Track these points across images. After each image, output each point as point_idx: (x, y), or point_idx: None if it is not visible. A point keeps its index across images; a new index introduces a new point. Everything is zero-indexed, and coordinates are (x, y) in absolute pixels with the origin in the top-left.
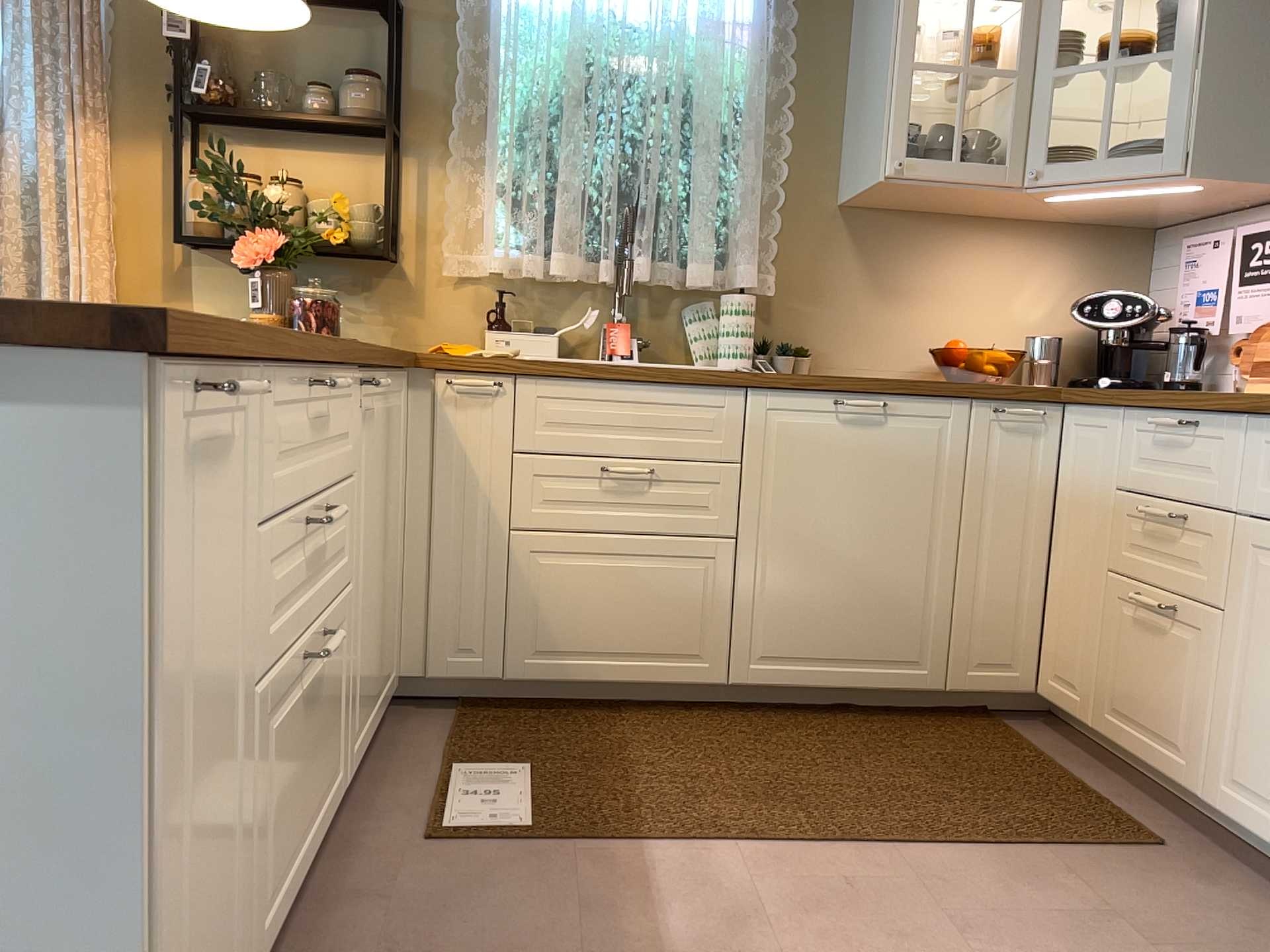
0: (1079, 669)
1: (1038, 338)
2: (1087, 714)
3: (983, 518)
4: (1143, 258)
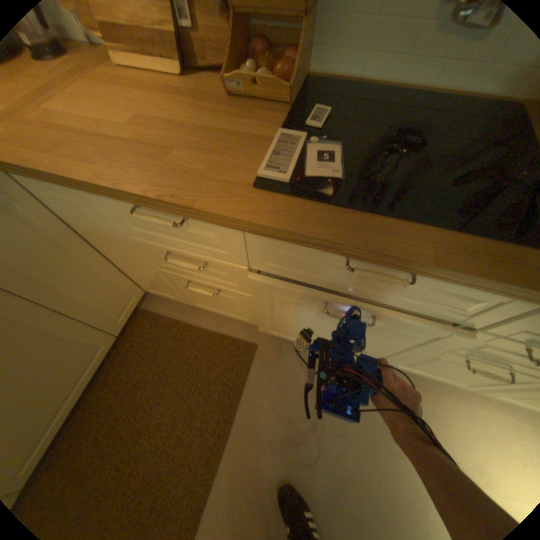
0: (165, 290)
1: None
2: (181, 301)
3: (43, 286)
4: None
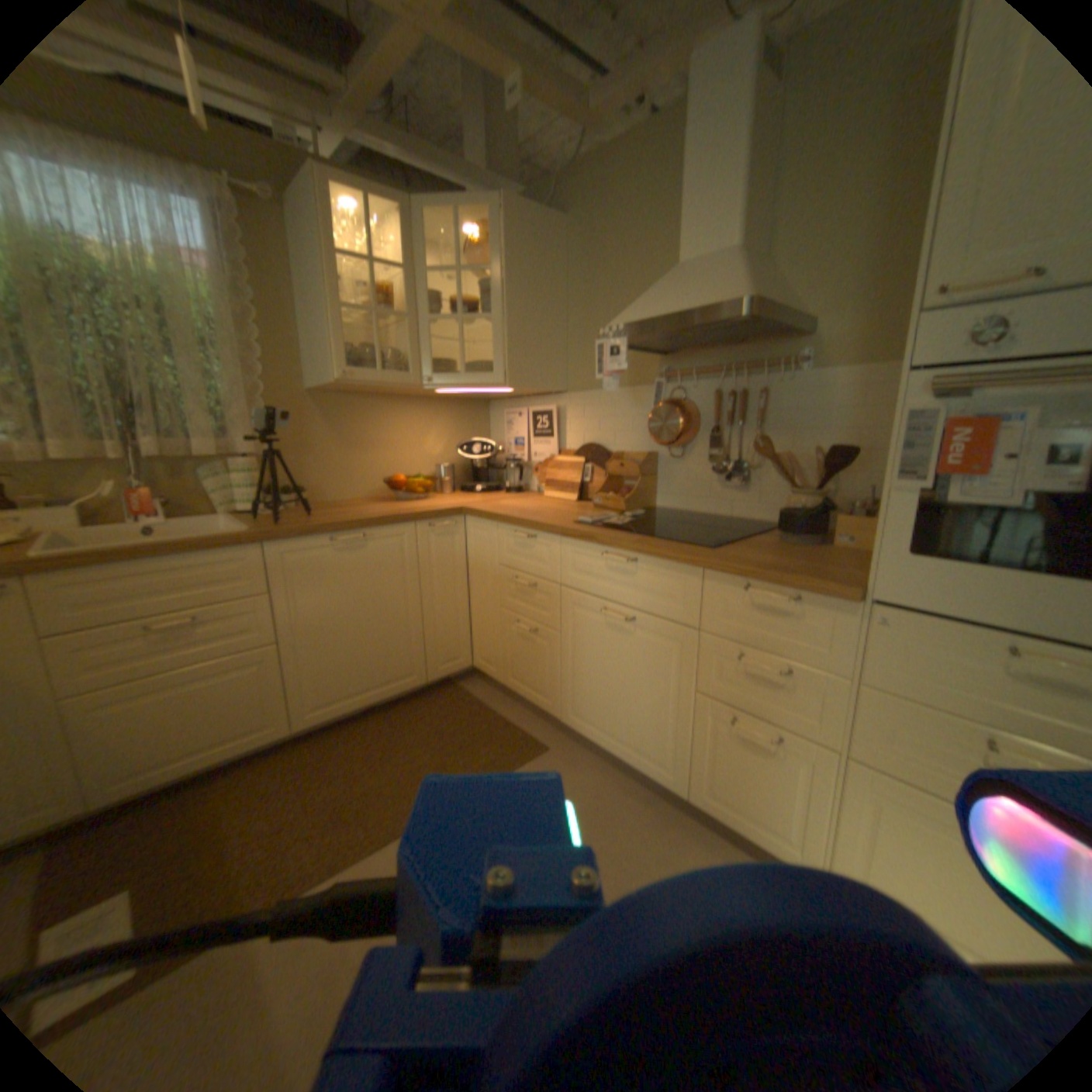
0: (490, 656)
1: (438, 464)
2: (498, 678)
3: (429, 588)
4: (483, 417)
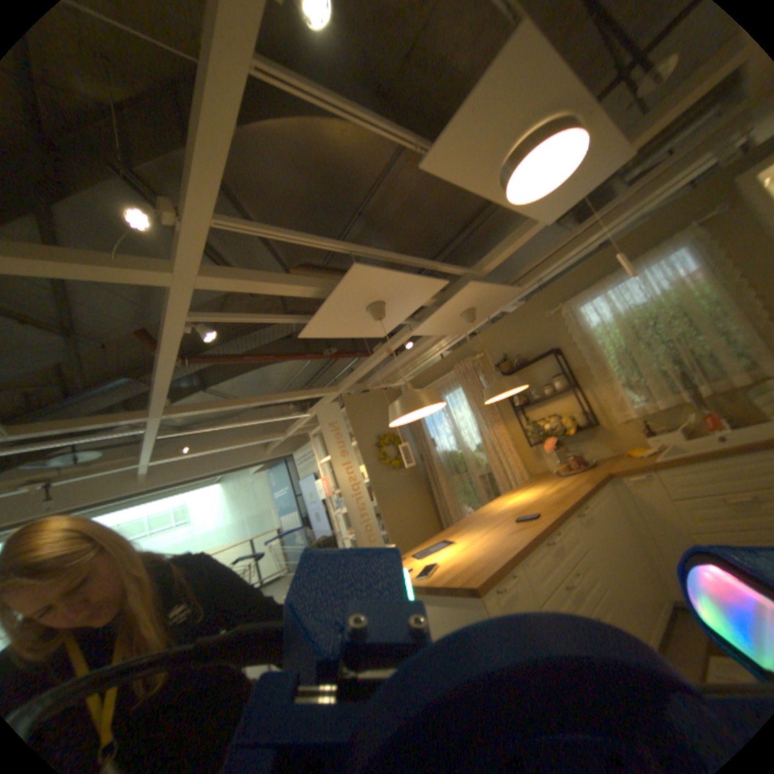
0: None
1: None
2: None
3: None
4: None
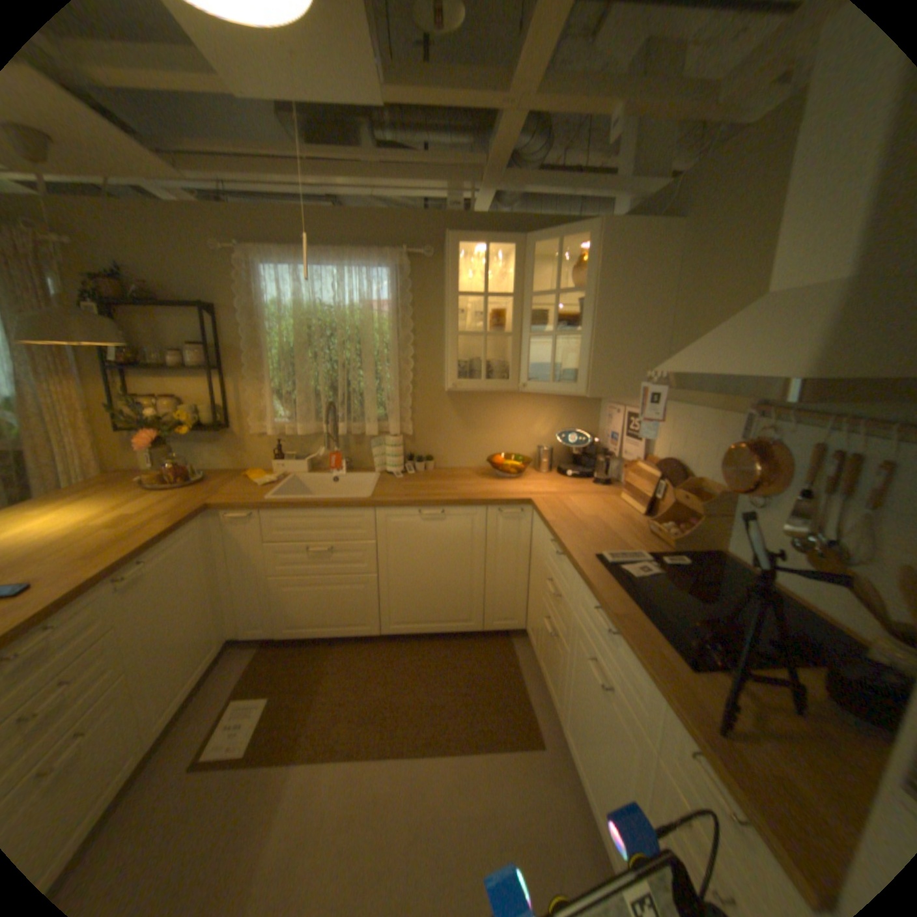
0: (536, 633)
1: (546, 444)
2: (537, 655)
3: (496, 559)
4: (597, 404)
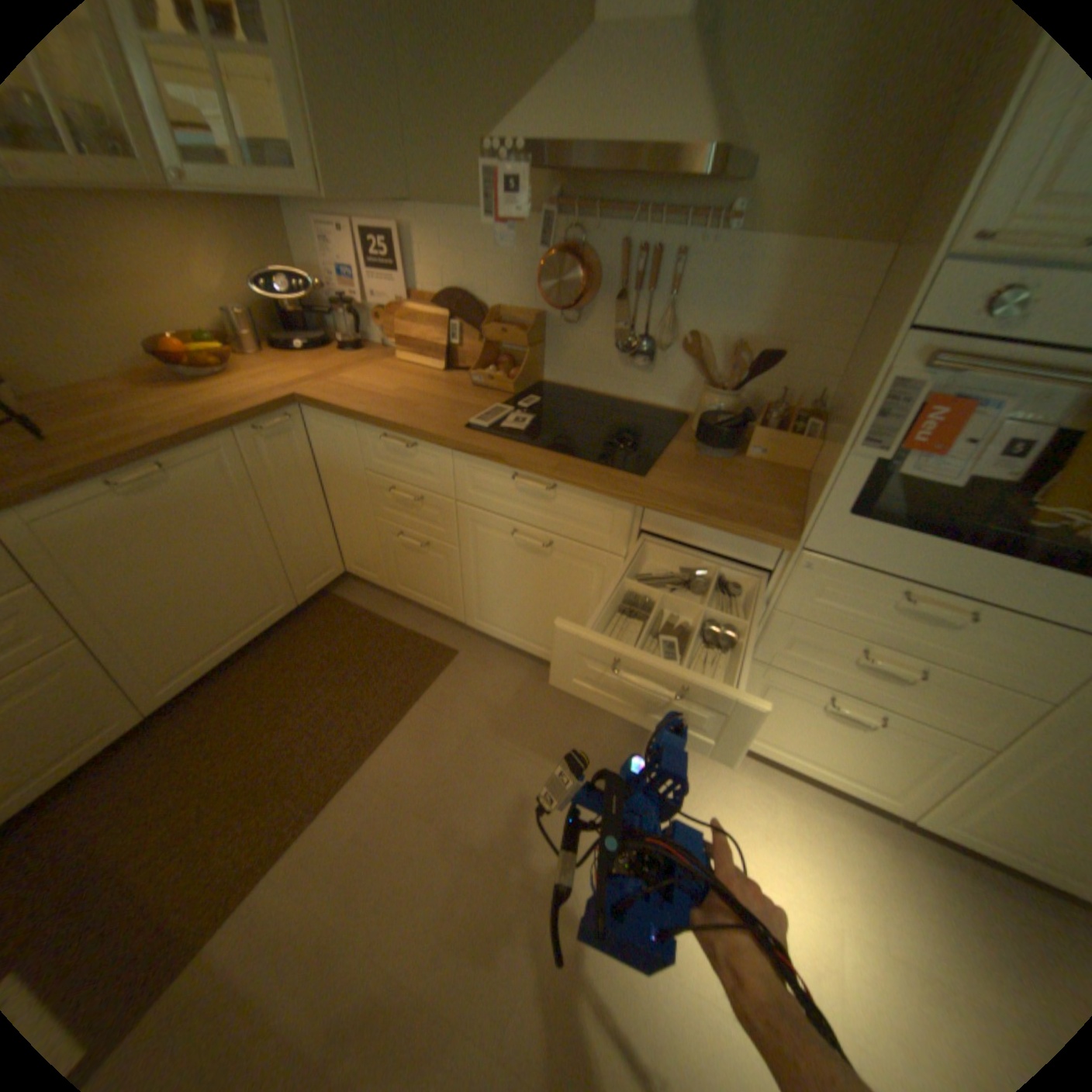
0: (371, 562)
1: (224, 304)
2: (384, 584)
3: (276, 503)
4: (275, 219)
